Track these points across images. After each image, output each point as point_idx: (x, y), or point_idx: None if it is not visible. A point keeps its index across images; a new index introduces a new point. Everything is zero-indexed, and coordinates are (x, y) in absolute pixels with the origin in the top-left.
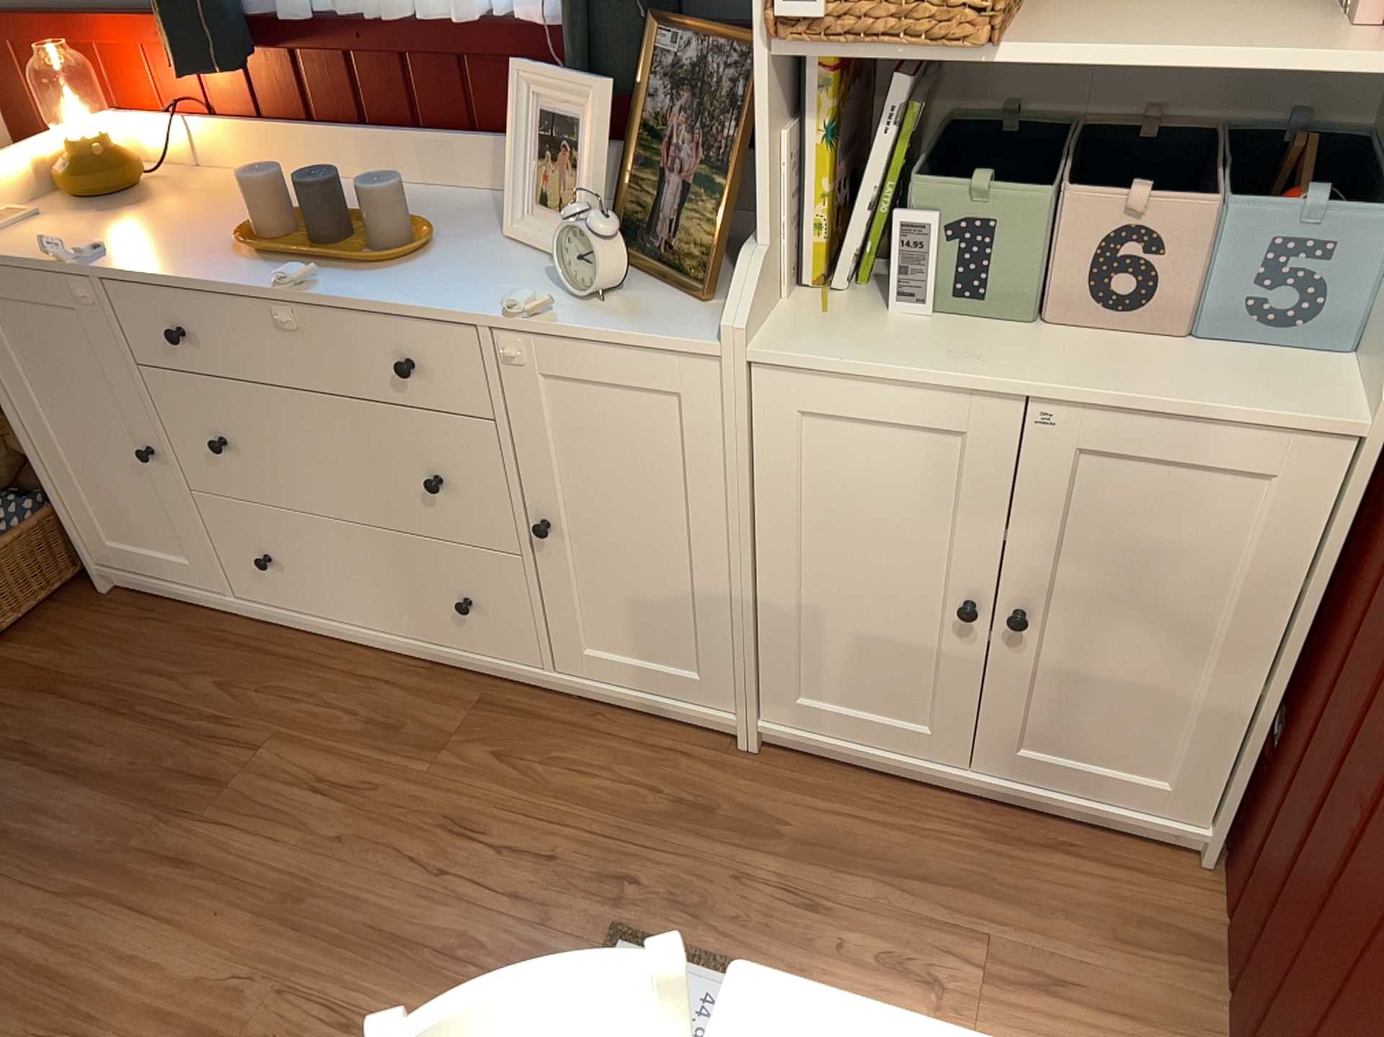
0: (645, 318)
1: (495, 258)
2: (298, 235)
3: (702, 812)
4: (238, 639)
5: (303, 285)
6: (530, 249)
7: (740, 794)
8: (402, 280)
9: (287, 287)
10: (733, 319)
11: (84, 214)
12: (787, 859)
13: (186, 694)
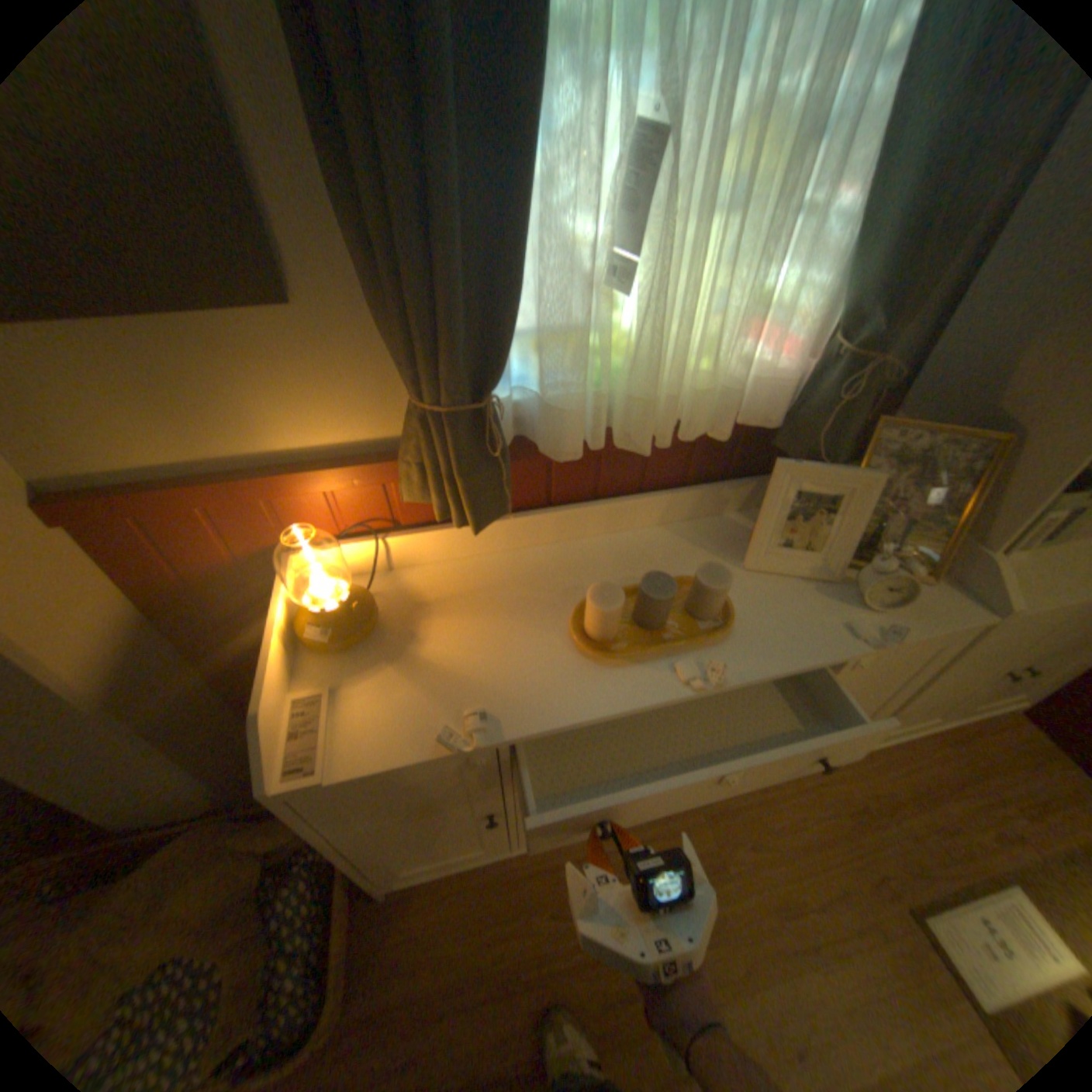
0: (930, 611)
1: (760, 589)
2: (622, 625)
3: (868, 818)
4: (521, 879)
5: (721, 683)
6: (768, 572)
7: (868, 795)
8: (748, 638)
9: (708, 689)
10: (1012, 603)
11: (346, 666)
12: (922, 820)
13: (537, 949)
